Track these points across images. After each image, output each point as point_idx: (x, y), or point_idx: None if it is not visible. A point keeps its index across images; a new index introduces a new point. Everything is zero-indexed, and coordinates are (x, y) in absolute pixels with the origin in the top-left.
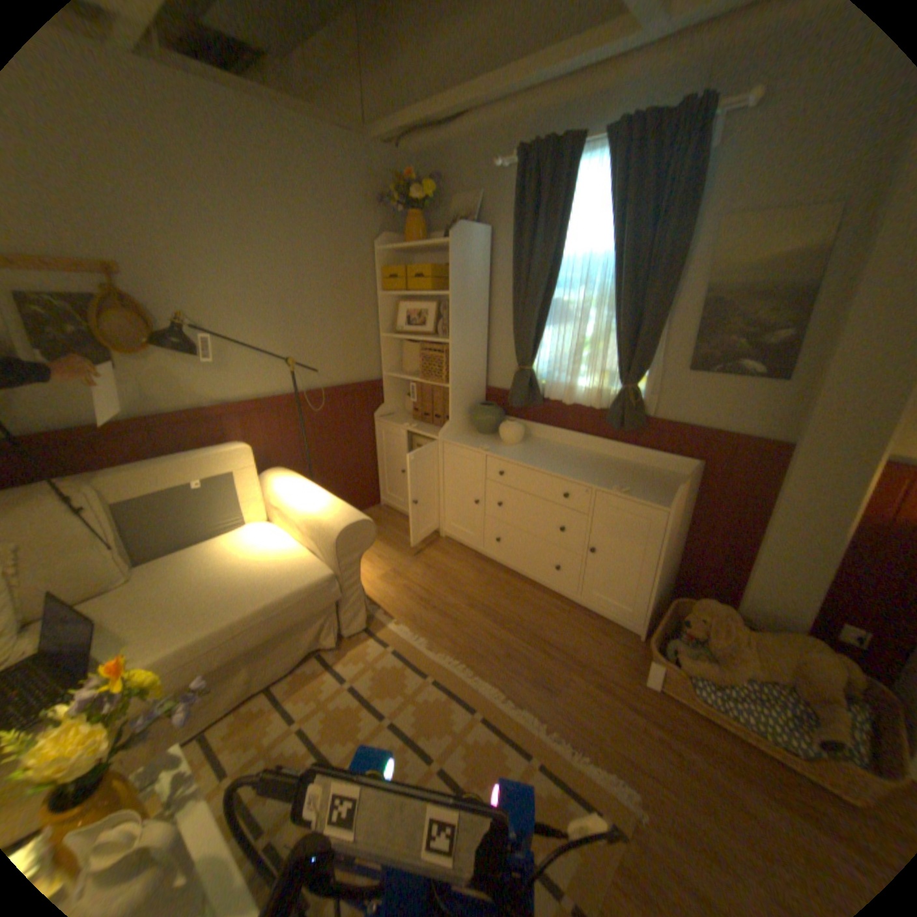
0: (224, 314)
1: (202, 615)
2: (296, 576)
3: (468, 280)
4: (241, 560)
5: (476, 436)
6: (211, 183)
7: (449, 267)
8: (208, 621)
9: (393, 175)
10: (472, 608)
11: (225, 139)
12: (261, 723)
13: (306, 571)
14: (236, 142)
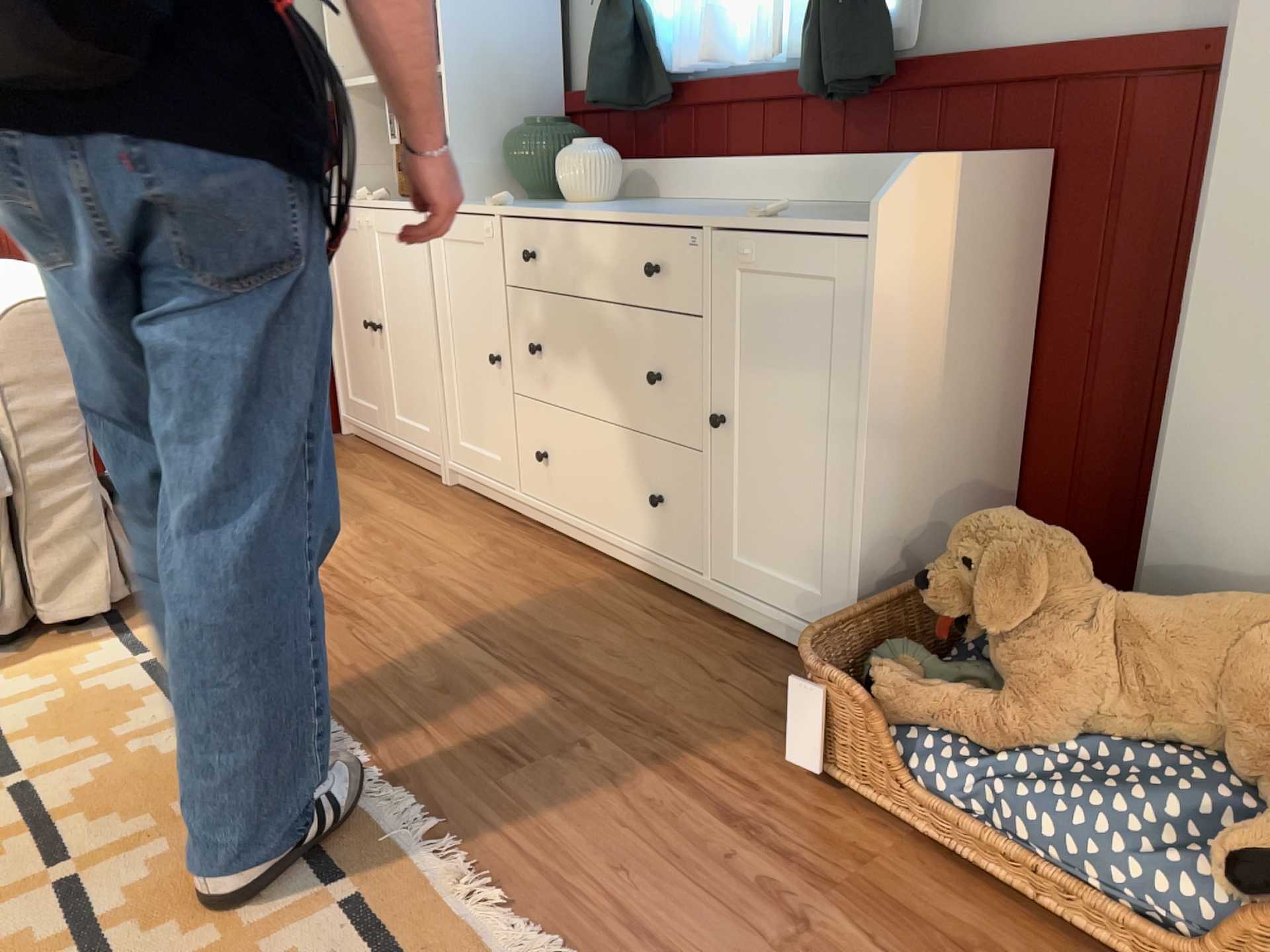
0: None
1: None
2: None
3: None
4: None
5: (516, 203)
6: None
7: None
8: None
9: None
10: (419, 601)
11: None
12: None
13: None
14: None
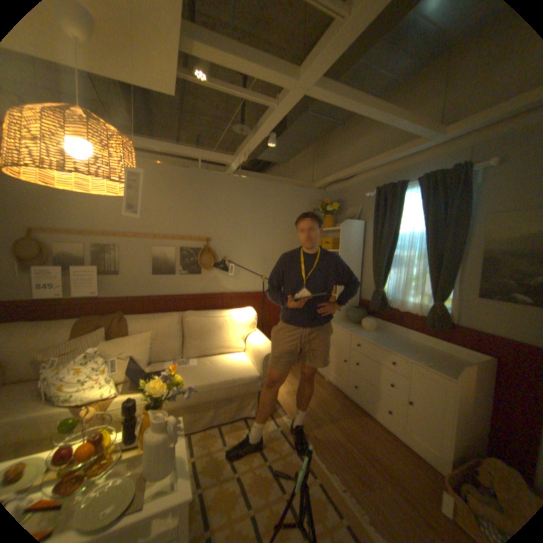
0: (241, 257)
1: (203, 377)
2: (243, 372)
3: (349, 245)
4: (224, 361)
5: (350, 324)
6: (246, 210)
7: (341, 239)
8: (205, 380)
9: (320, 201)
10: (332, 424)
11: (254, 195)
12: (213, 441)
13: (248, 372)
14: (257, 196)
